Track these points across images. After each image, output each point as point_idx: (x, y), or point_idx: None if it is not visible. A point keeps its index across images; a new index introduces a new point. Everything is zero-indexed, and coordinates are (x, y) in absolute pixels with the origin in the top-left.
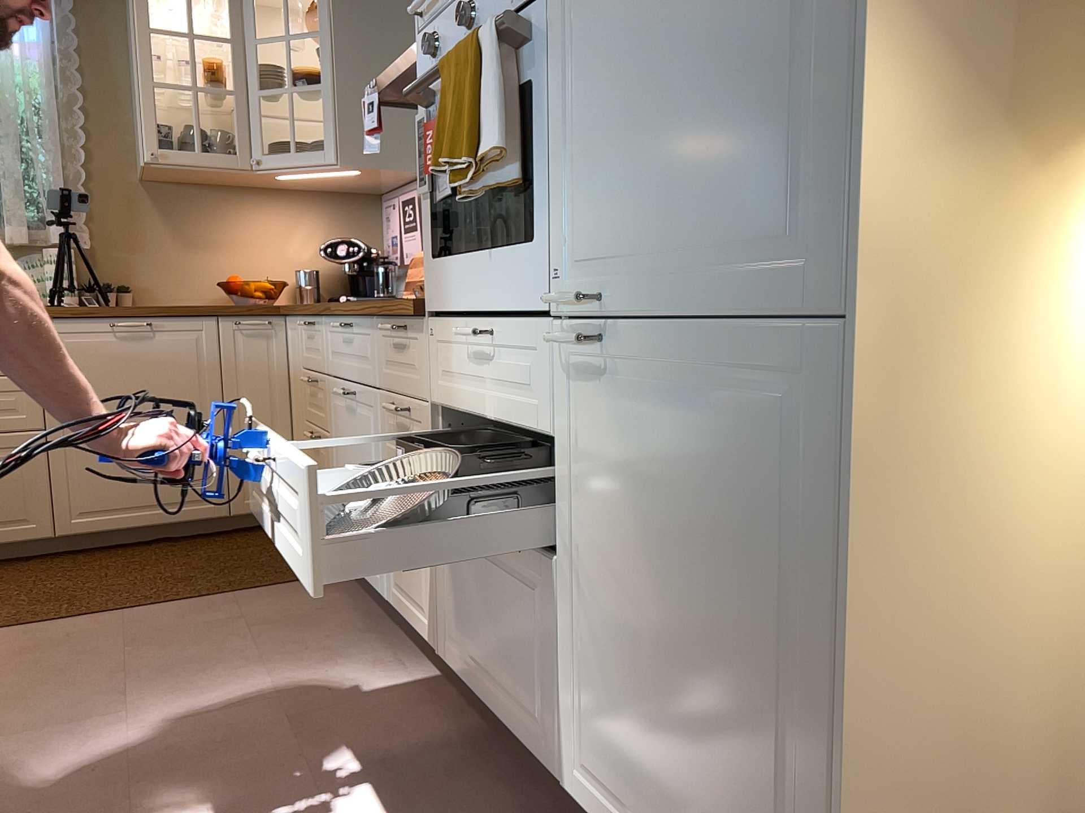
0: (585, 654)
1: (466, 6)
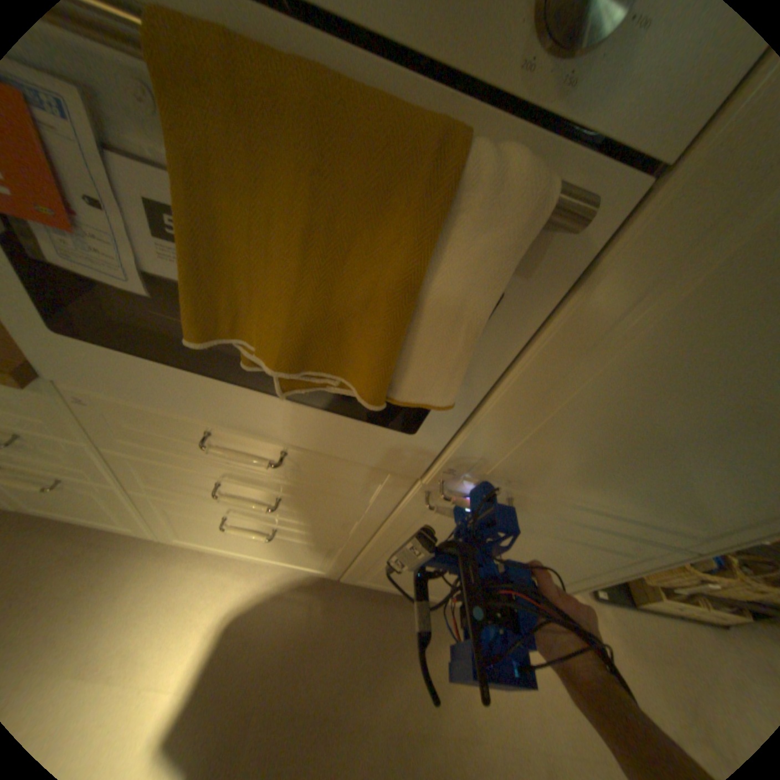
0: (379, 565)
1: None
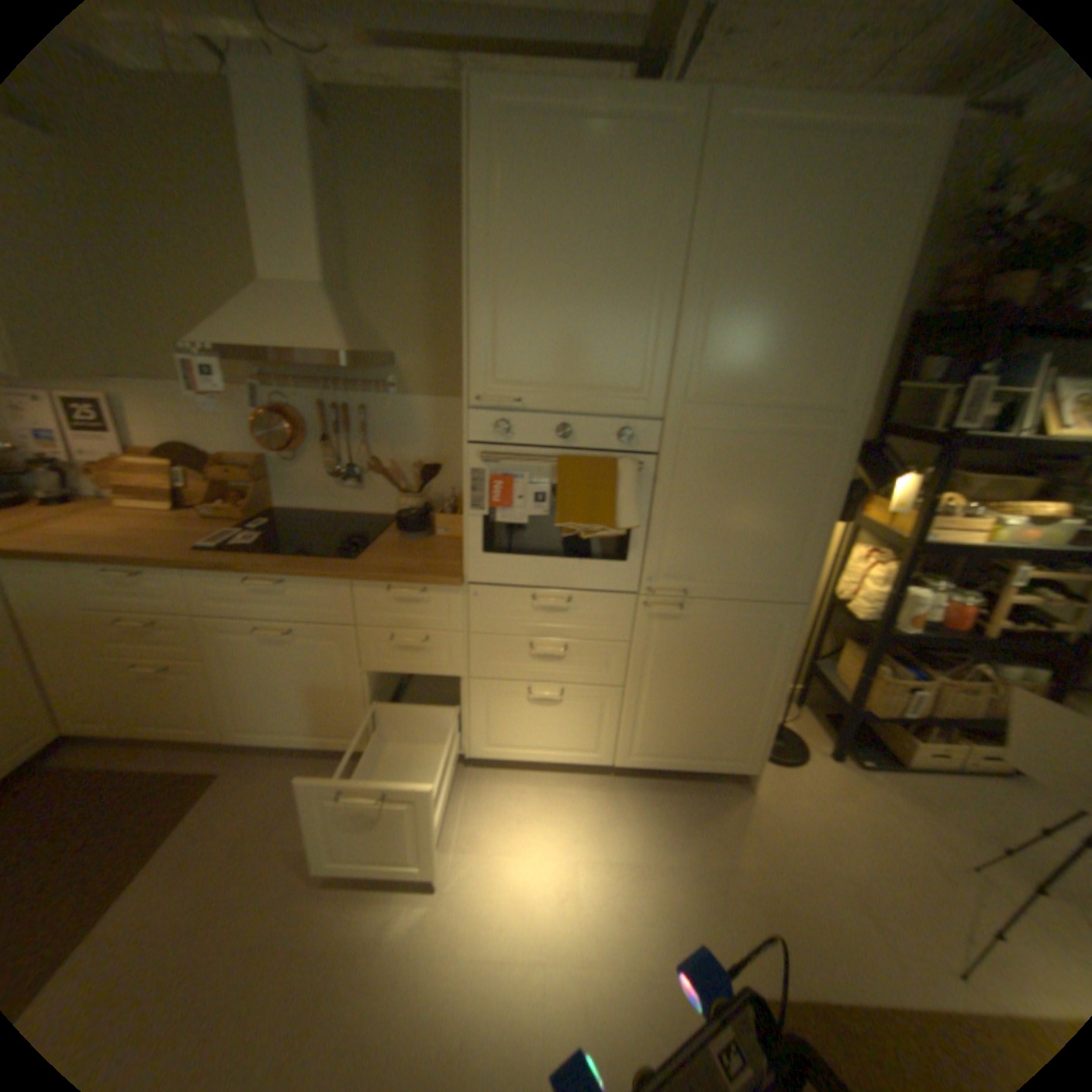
0: (639, 714)
1: (569, 430)
